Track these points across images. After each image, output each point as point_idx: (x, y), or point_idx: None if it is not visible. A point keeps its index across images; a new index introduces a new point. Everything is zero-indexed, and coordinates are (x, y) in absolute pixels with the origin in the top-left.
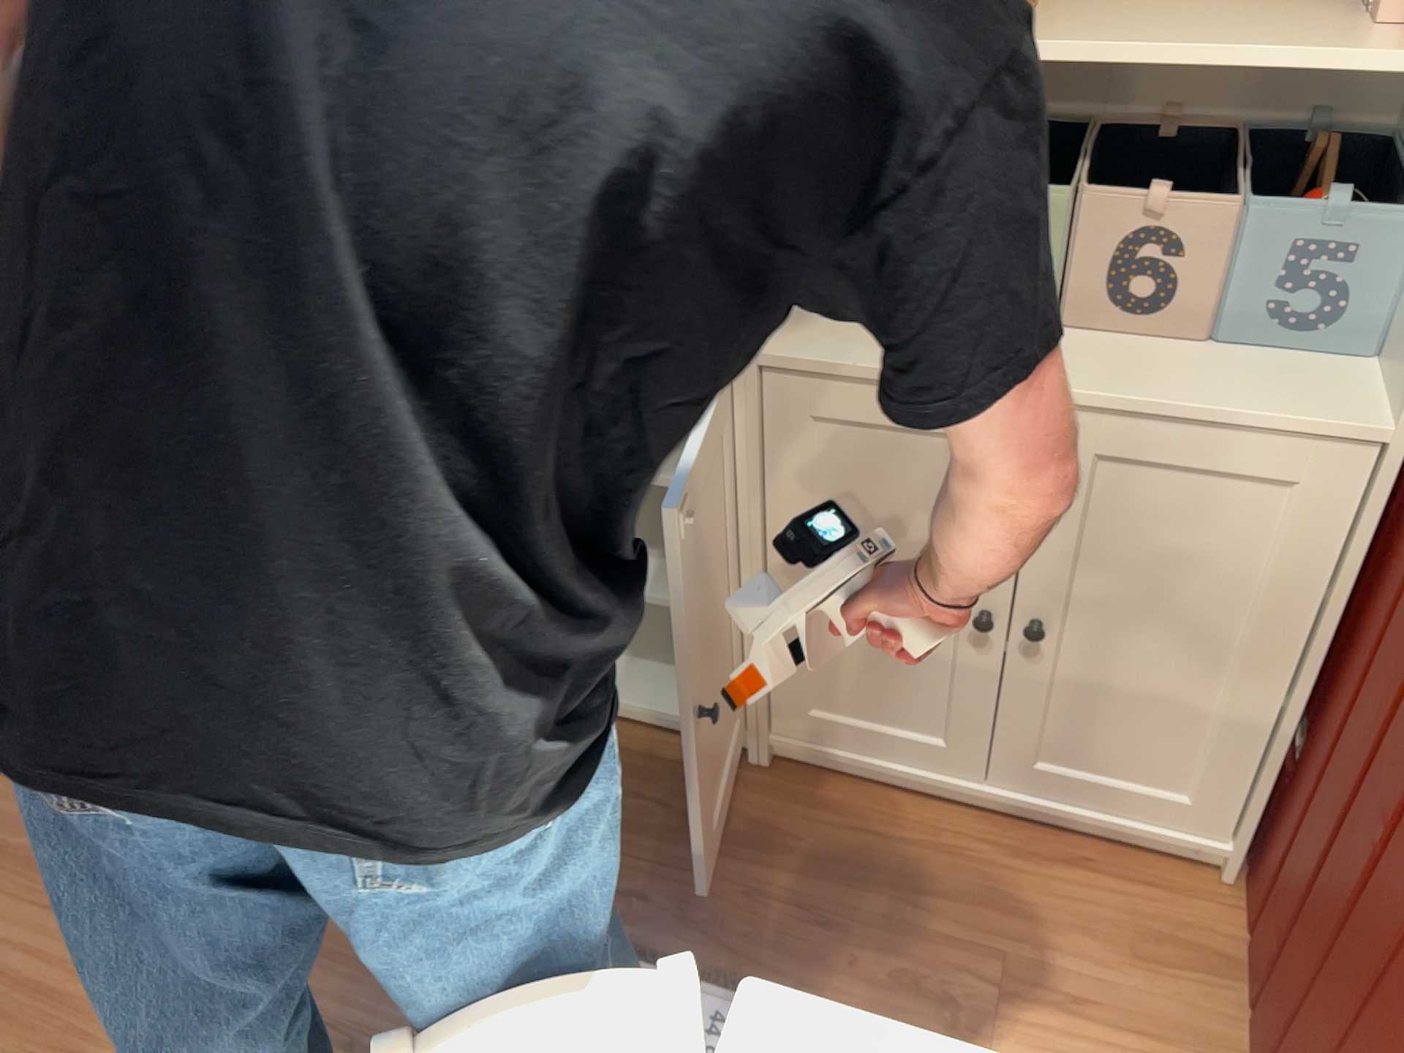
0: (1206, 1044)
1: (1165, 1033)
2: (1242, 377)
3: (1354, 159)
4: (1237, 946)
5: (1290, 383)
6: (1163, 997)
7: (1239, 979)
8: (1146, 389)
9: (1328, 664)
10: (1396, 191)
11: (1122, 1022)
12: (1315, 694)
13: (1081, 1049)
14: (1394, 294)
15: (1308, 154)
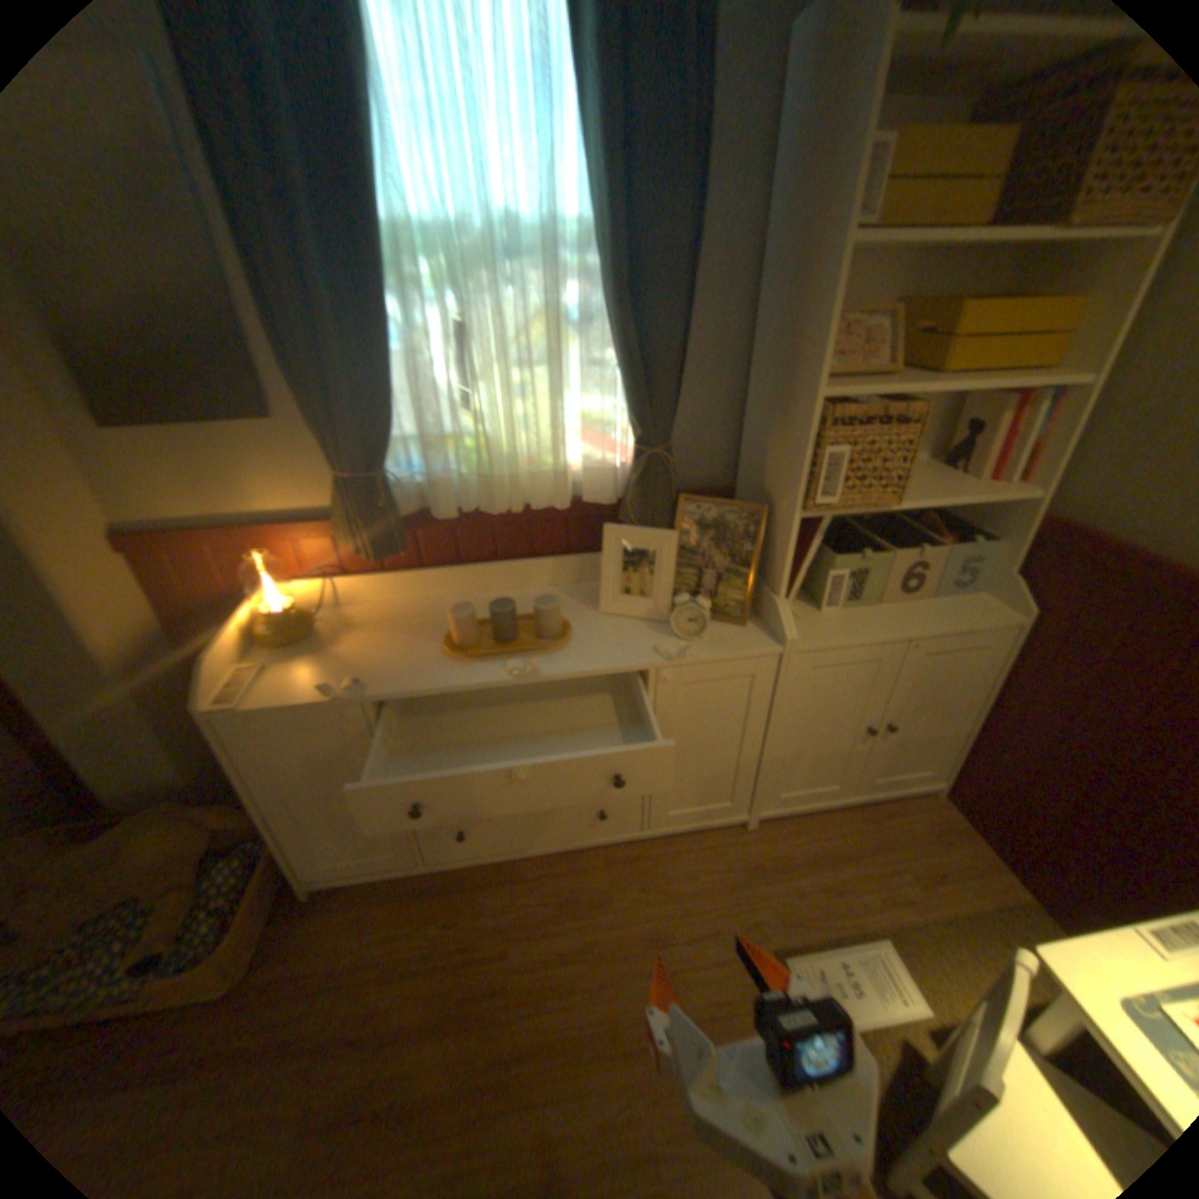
0: (997, 874)
1: (983, 878)
2: (960, 609)
3: (941, 517)
4: (970, 827)
5: (975, 607)
6: (969, 862)
7: (982, 841)
8: (942, 623)
9: (997, 707)
10: (975, 530)
11: (968, 881)
12: (991, 720)
13: (967, 901)
14: (1000, 568)
15: (930, 518)
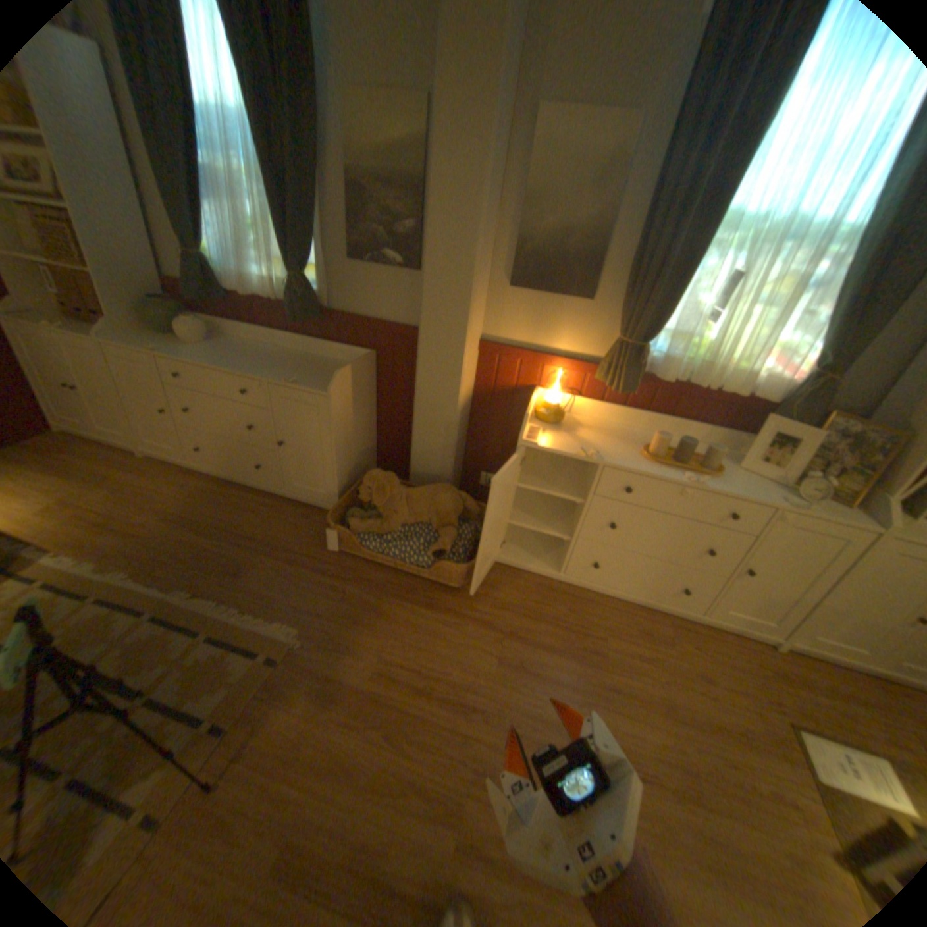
0: None
1: None
2: None
3: None
4: None
5: None
6: None
7: None
8: None
9: None
10: None
11: None
12: None
13: None
14: None
15: None
